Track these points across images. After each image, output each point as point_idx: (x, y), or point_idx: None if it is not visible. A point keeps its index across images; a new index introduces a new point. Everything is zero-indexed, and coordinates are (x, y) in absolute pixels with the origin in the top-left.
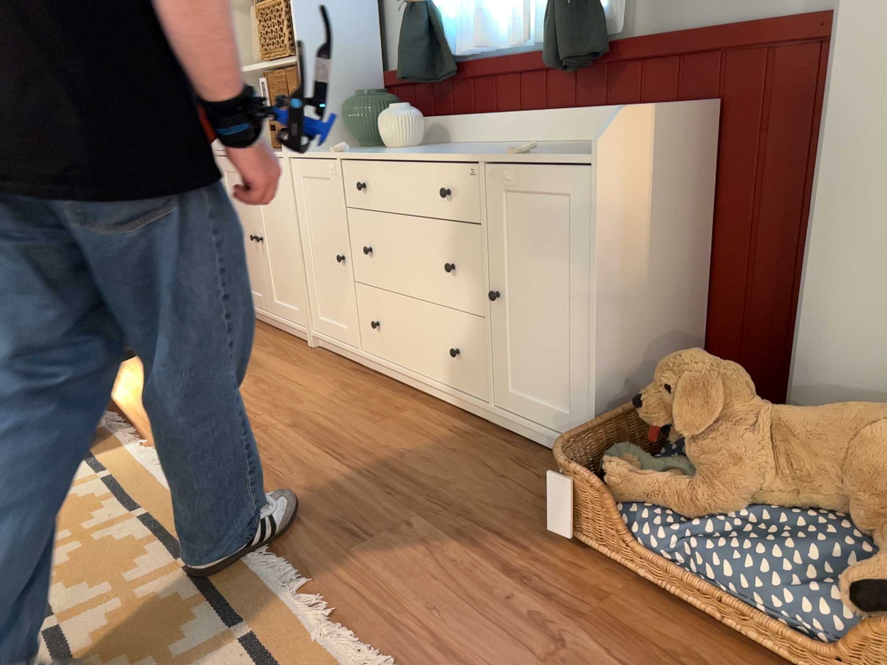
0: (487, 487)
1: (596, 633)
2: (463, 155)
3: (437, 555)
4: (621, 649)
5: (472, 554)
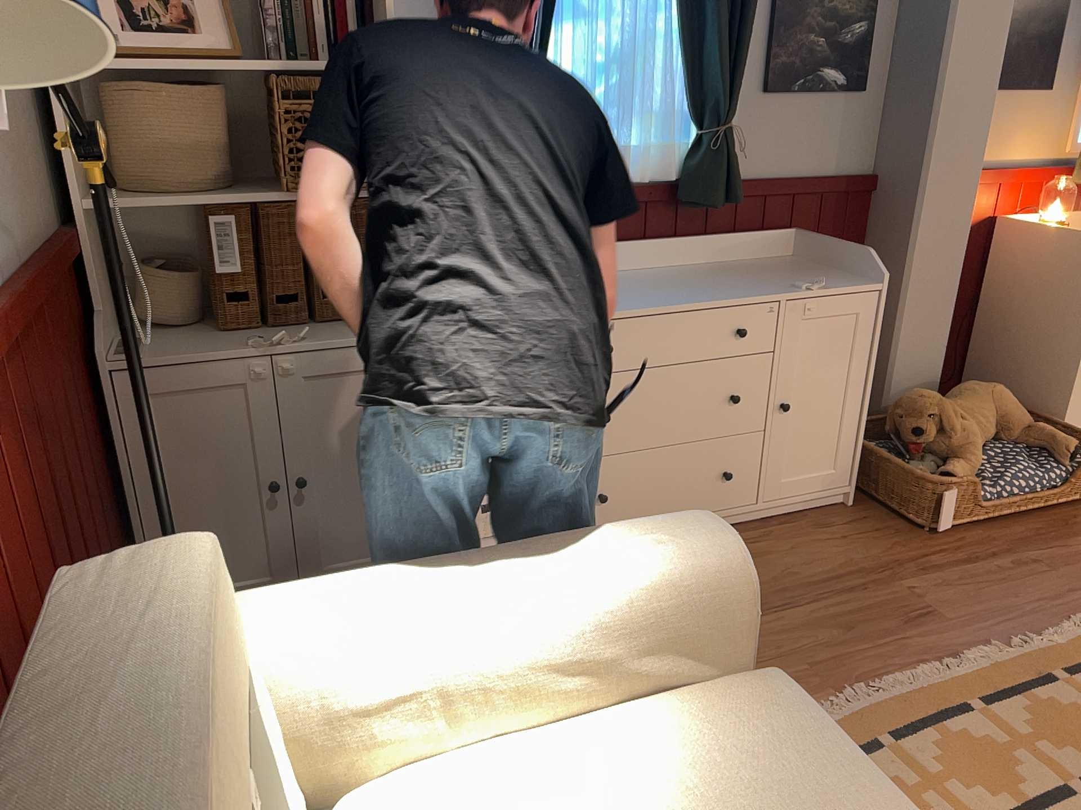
0: (860, 546)
1: (1025, 549)
2: (751, 296)
3: (952, 583)
4: (1037, 545)
5: (951, 570)
